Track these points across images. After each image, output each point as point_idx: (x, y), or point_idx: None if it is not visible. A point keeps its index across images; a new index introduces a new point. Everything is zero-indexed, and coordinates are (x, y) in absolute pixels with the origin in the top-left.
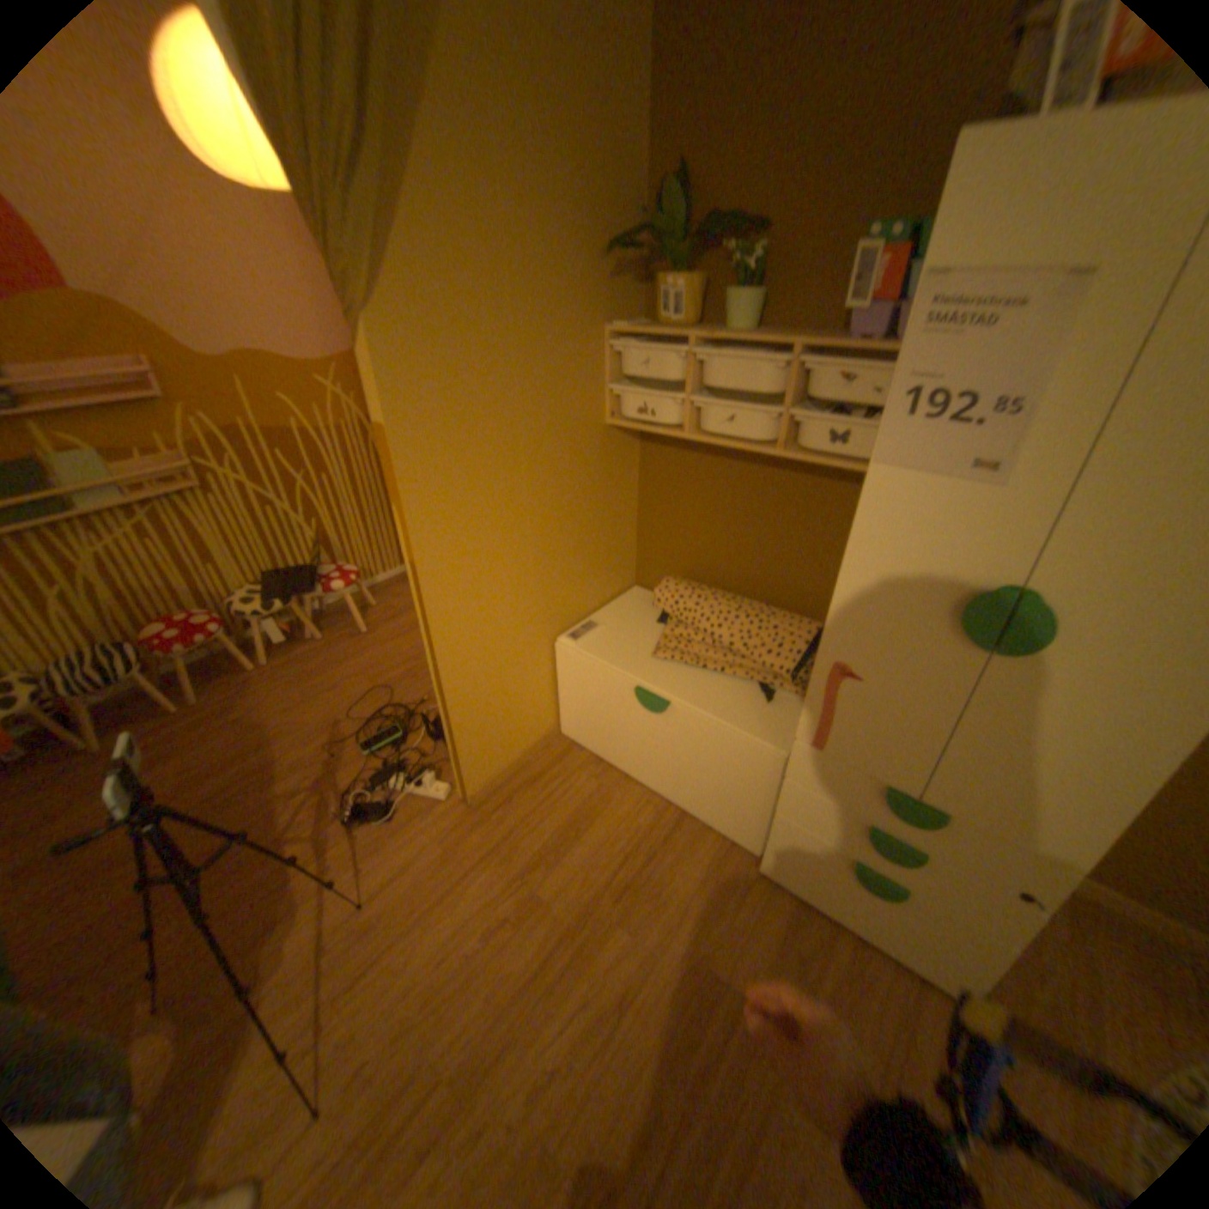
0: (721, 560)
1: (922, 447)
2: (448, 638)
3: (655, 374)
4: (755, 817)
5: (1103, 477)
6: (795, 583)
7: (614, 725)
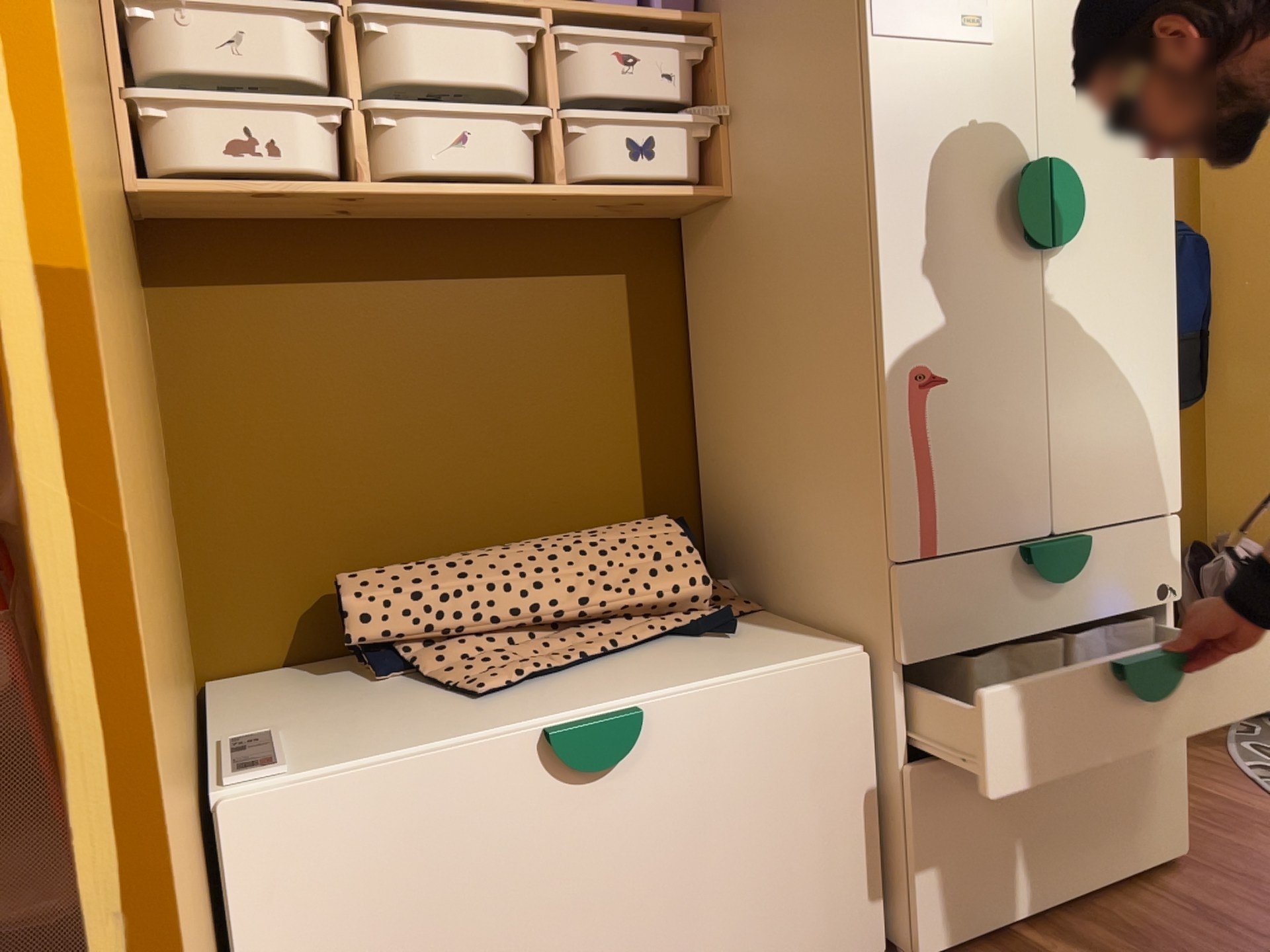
0: (428, 498)
1: (915, 8)
2: (144, 703)
3: (268, 65)
4: (860, 853)
5: (1048, 23)
6: (580, 478)
7: (488, 941)
